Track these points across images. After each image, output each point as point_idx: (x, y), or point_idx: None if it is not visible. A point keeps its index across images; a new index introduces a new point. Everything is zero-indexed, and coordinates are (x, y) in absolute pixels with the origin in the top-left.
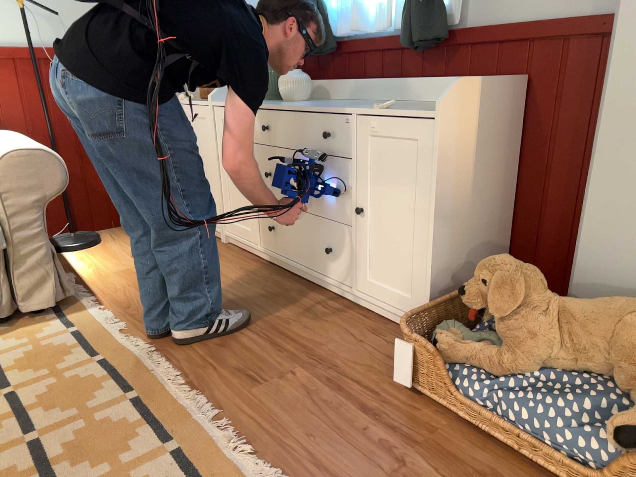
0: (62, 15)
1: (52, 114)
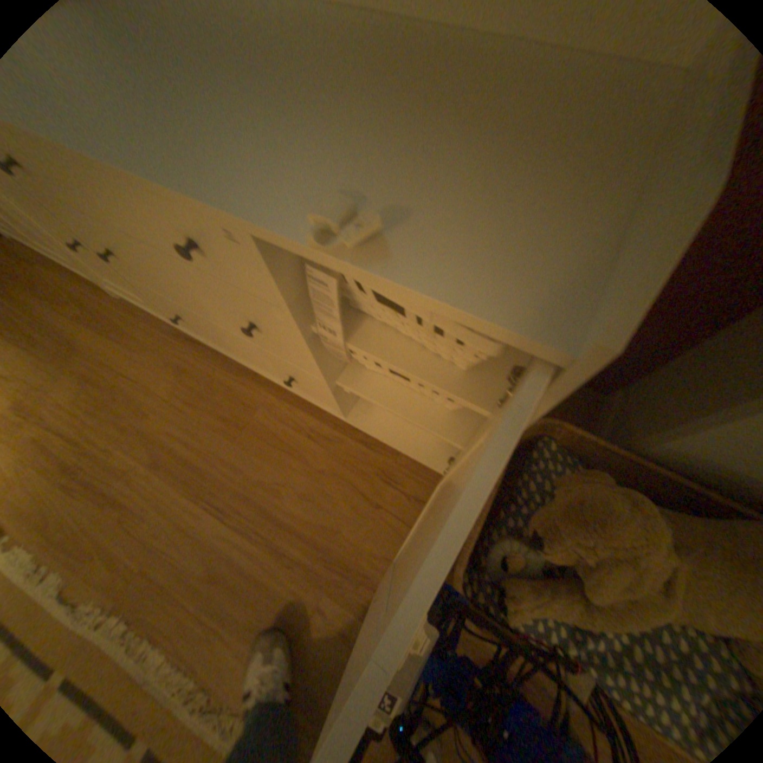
0: None
1: None
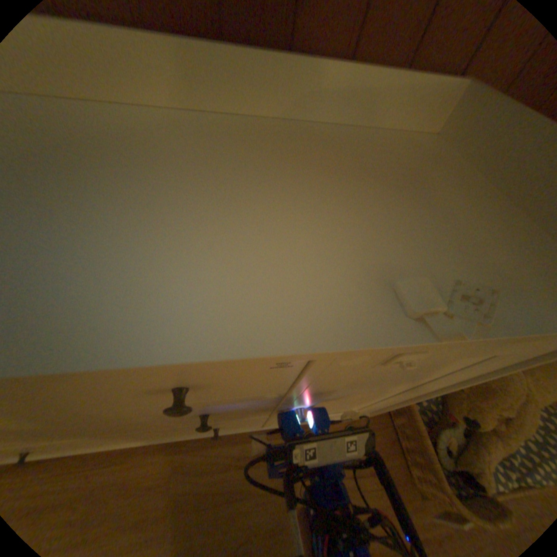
0: None
1: None
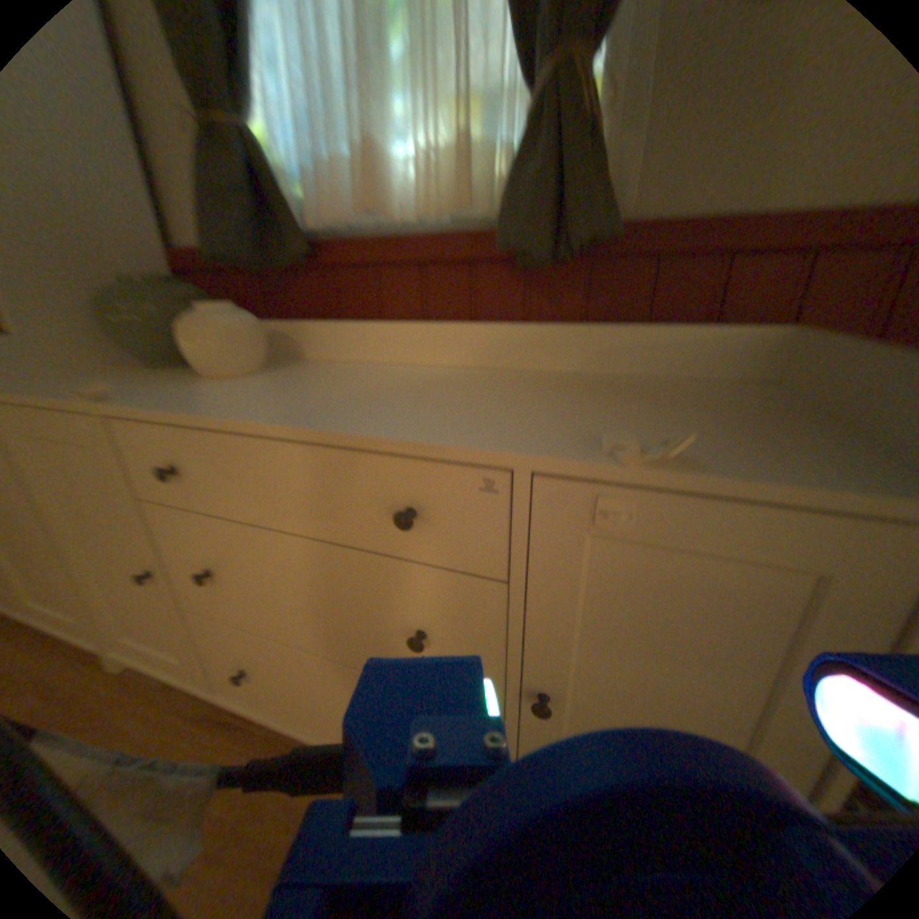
0: None
1: None
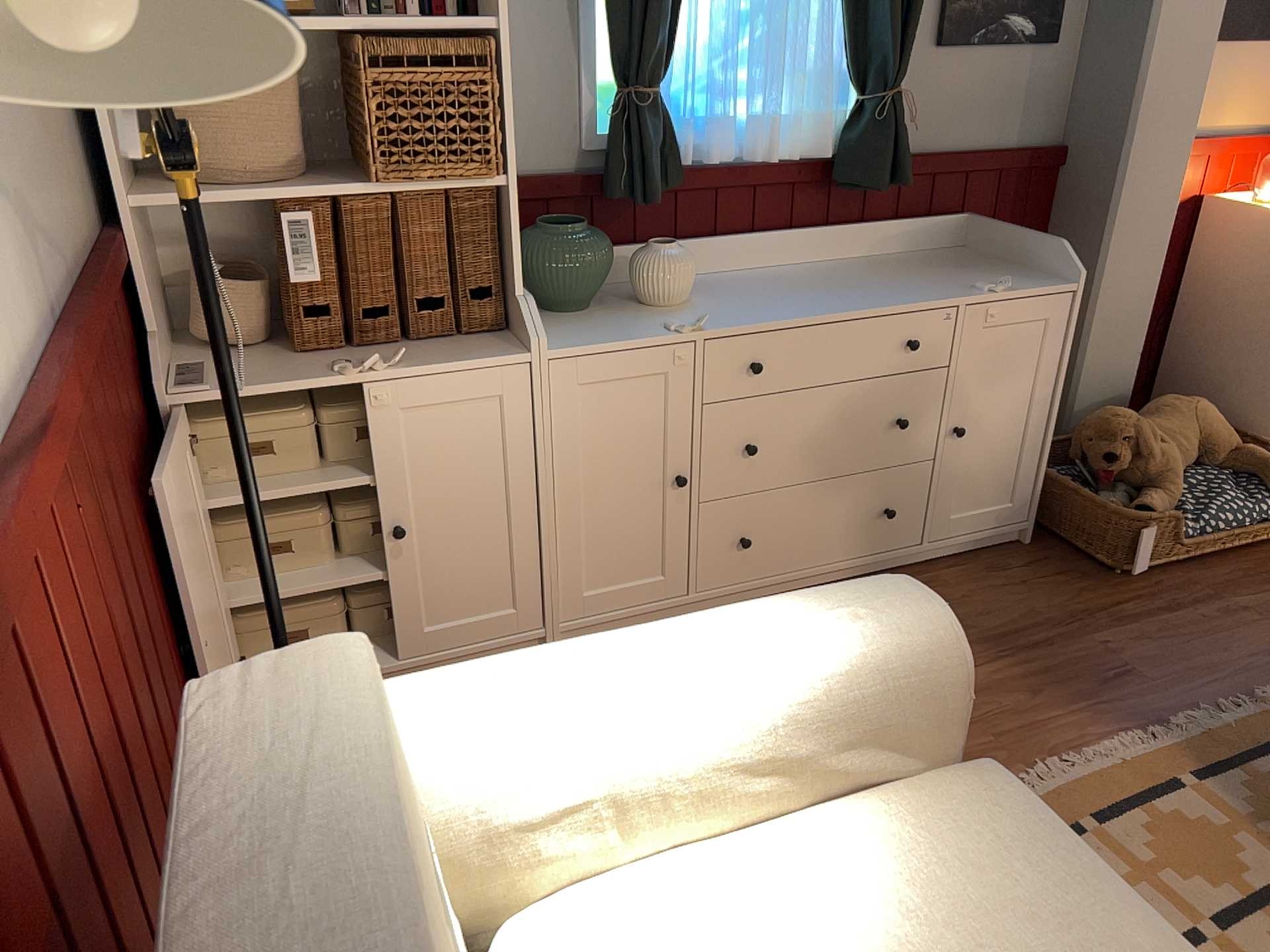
0: (10, 172)
1: (113, 596)
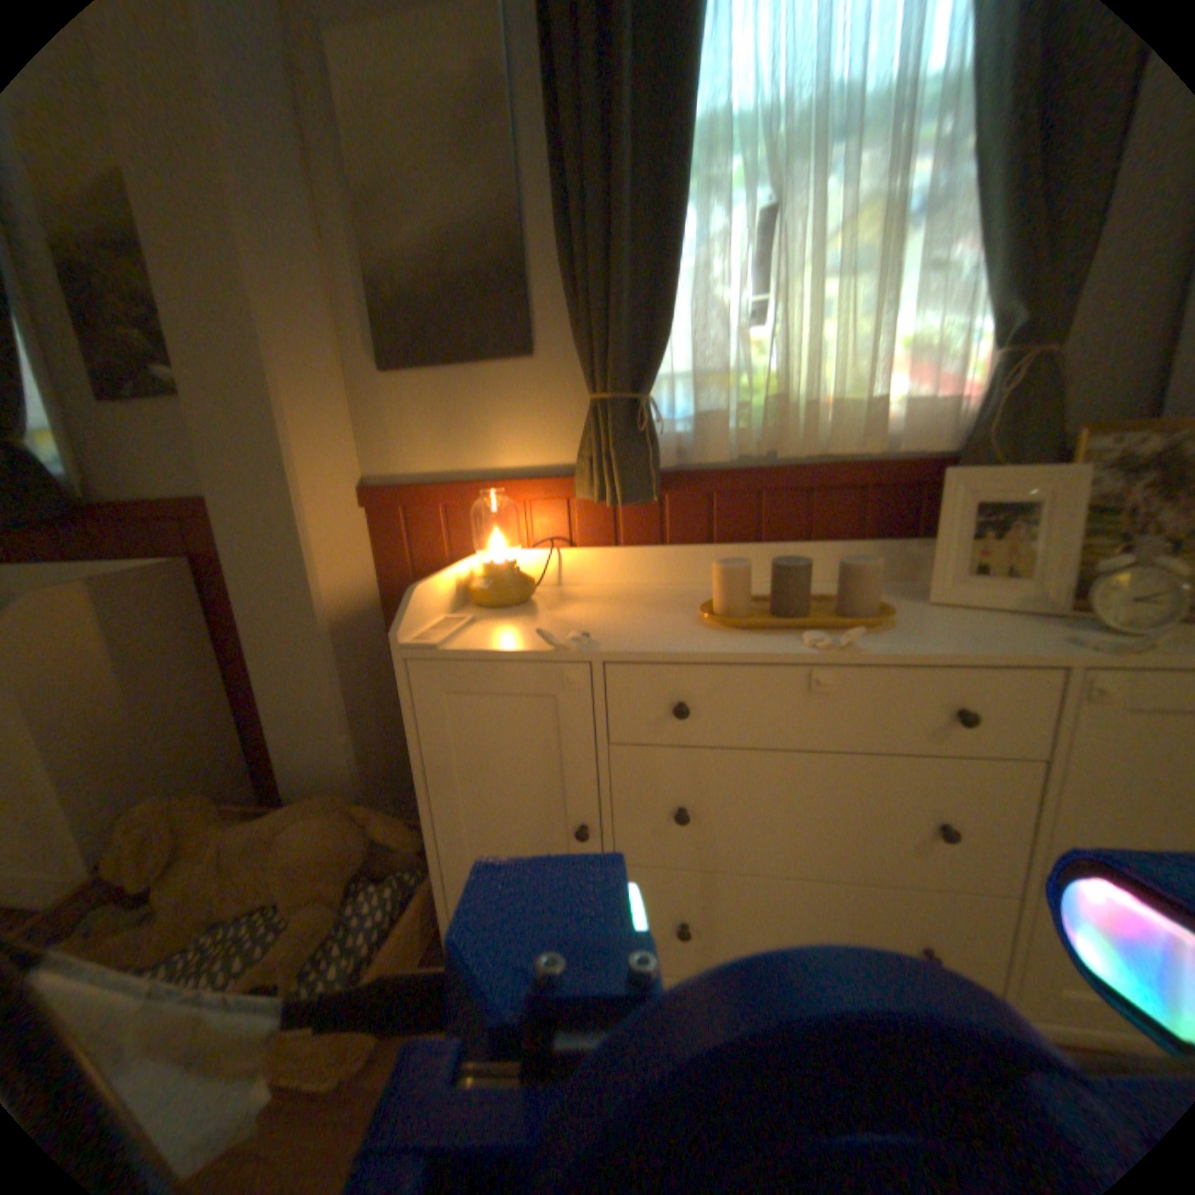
0: None
1: None
